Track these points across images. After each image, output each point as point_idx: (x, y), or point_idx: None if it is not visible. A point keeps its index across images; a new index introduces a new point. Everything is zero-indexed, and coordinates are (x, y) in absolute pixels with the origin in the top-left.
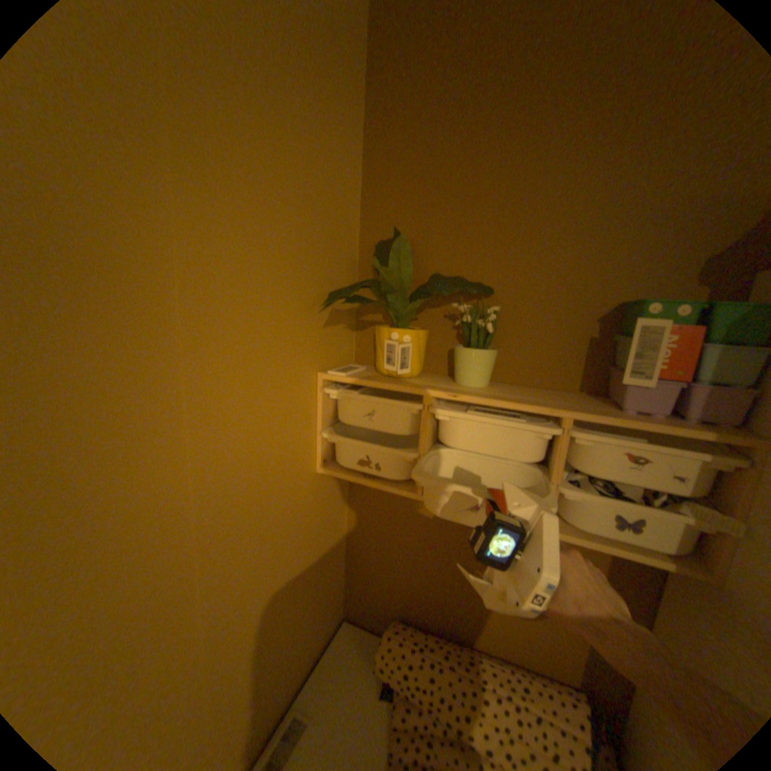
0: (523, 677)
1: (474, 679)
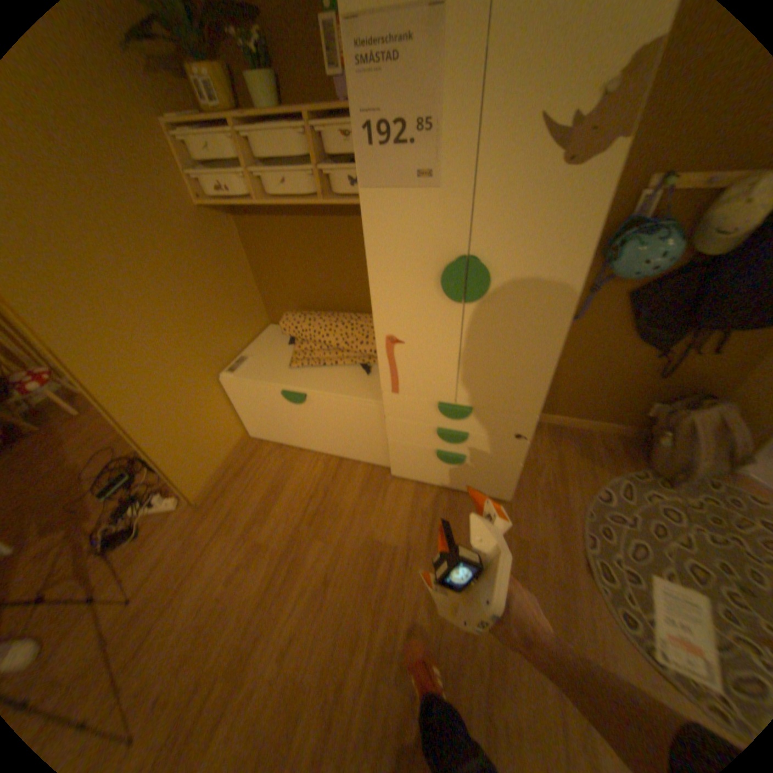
0: (359, 315)
1: (331, 321)
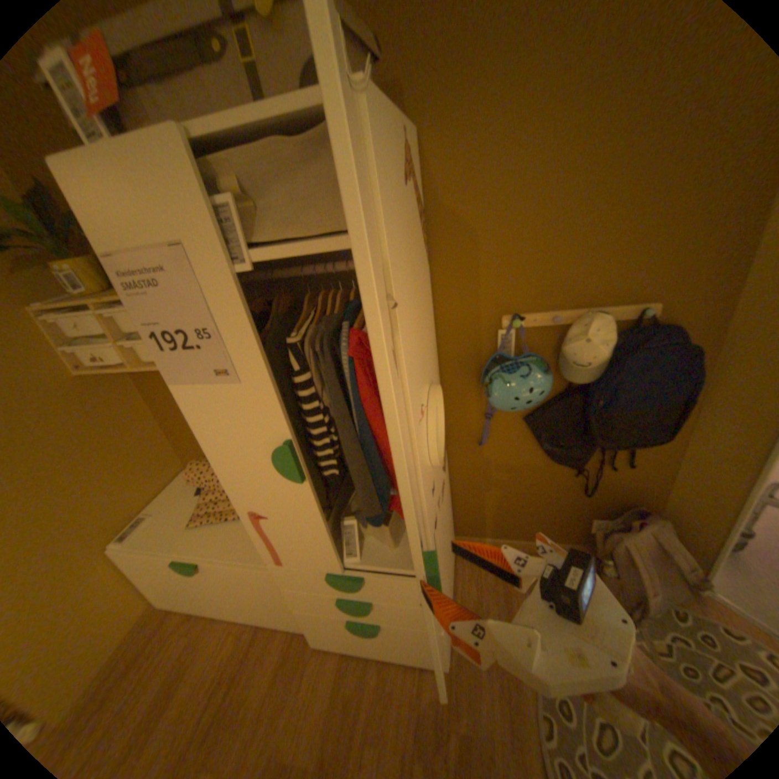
0: None
1: None
